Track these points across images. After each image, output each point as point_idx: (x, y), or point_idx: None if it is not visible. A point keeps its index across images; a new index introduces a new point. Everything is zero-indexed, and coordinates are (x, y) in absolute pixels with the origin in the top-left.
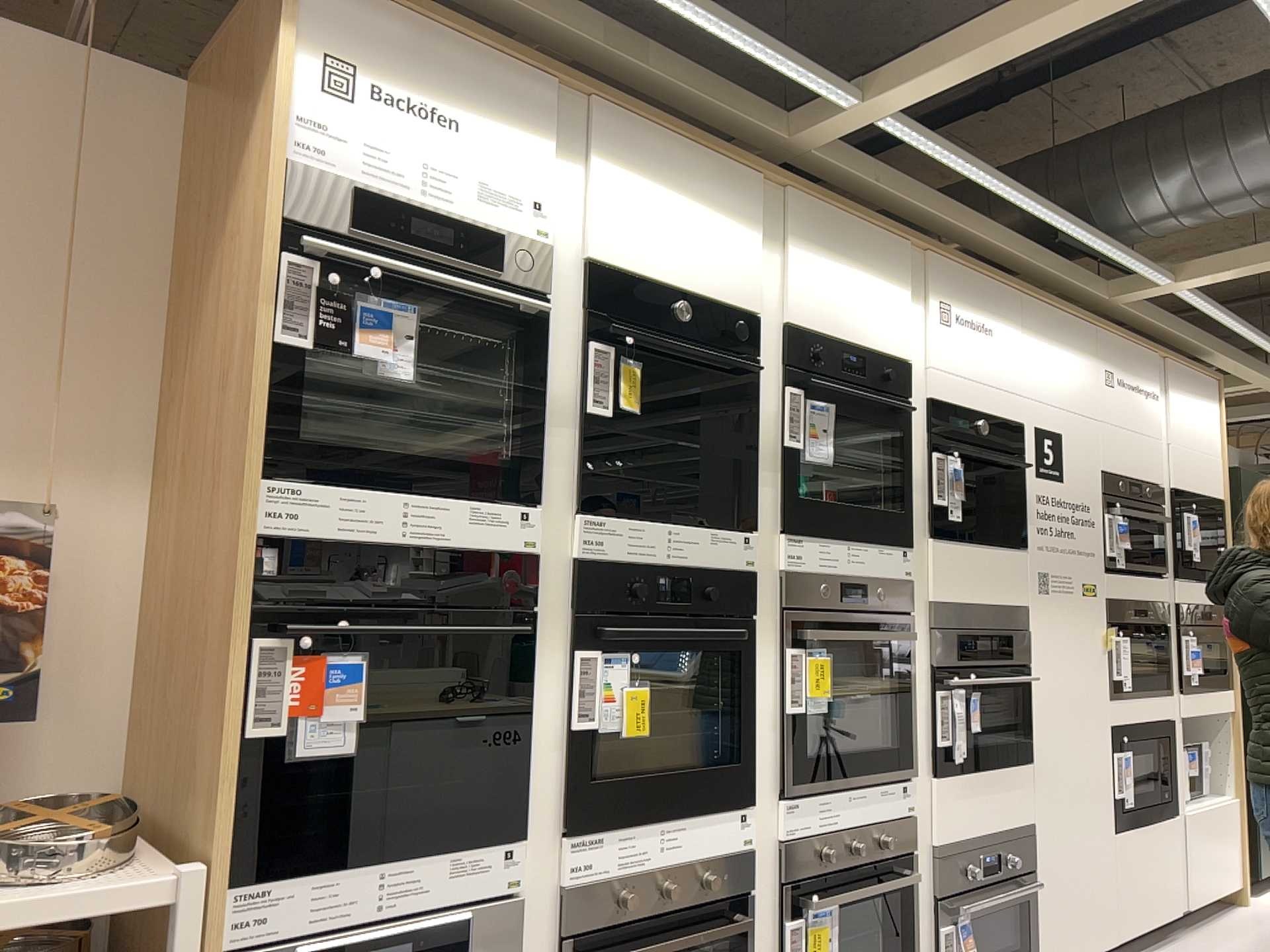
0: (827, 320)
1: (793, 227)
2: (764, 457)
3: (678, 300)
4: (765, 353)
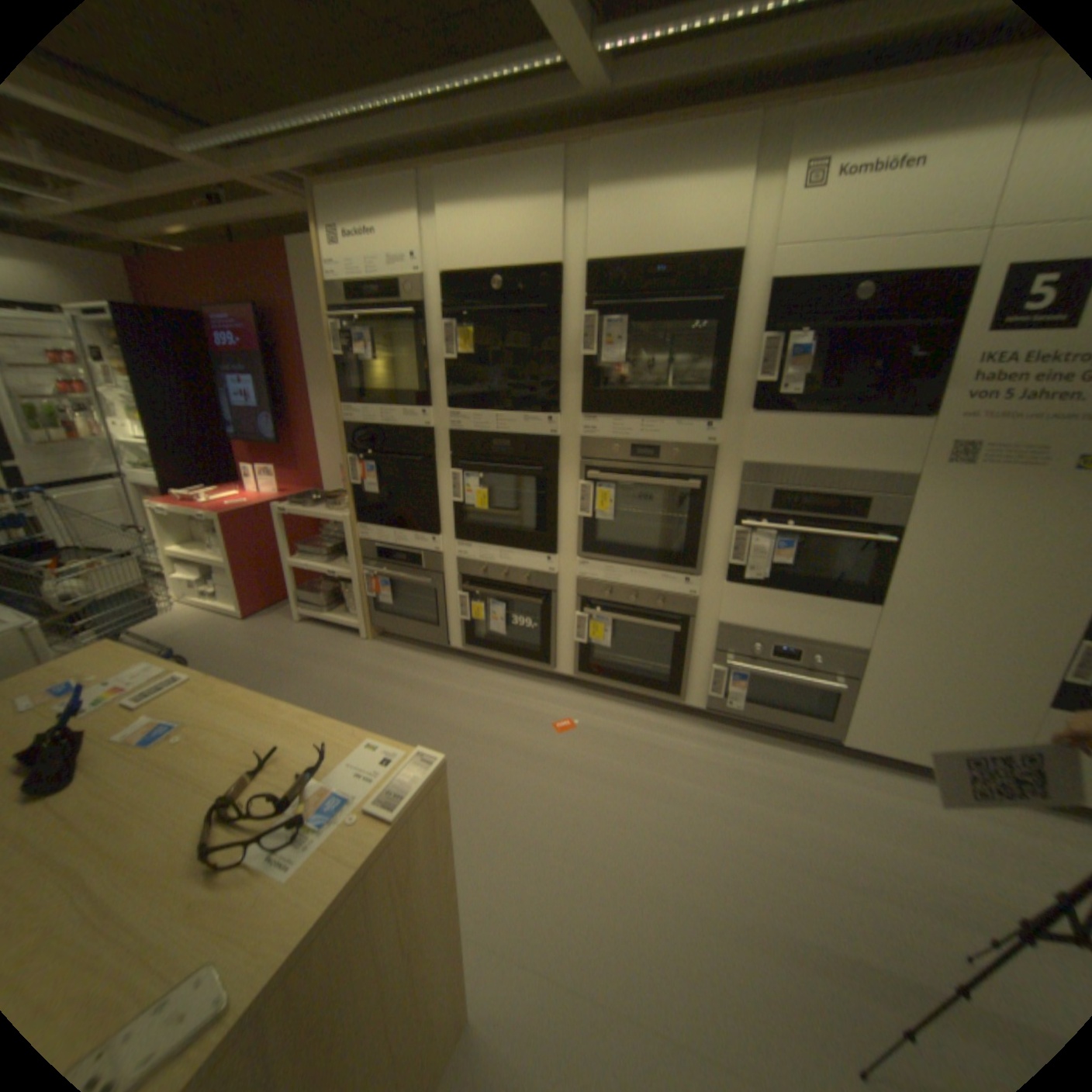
0: (636, 241)
1: (599, 167)
2: (572, 366)
3: (498, 275)
4: (574, 289)
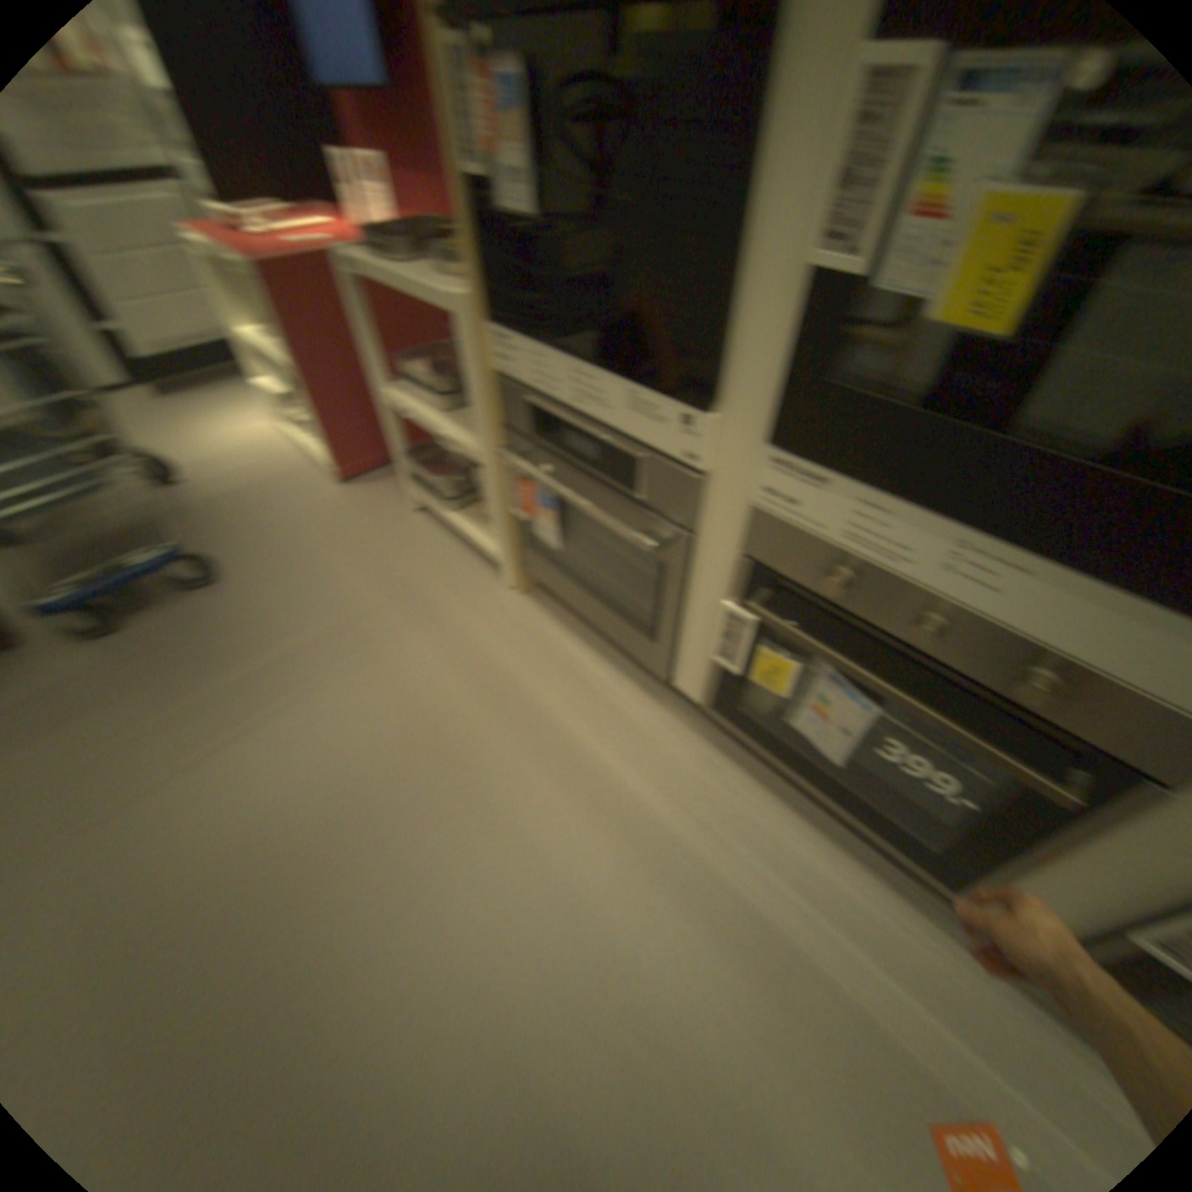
0: None
1: None
2: None
3: None
4: None
